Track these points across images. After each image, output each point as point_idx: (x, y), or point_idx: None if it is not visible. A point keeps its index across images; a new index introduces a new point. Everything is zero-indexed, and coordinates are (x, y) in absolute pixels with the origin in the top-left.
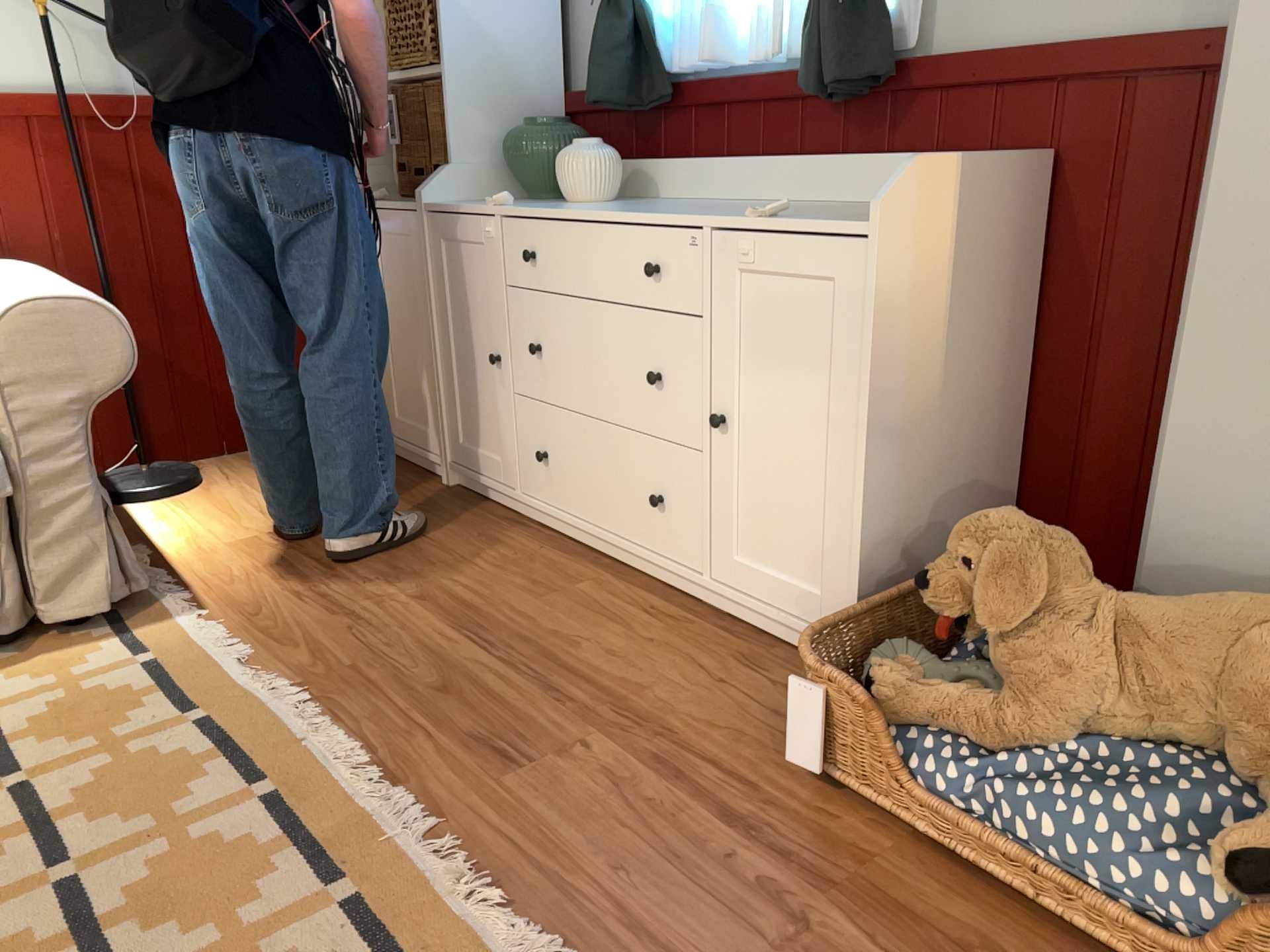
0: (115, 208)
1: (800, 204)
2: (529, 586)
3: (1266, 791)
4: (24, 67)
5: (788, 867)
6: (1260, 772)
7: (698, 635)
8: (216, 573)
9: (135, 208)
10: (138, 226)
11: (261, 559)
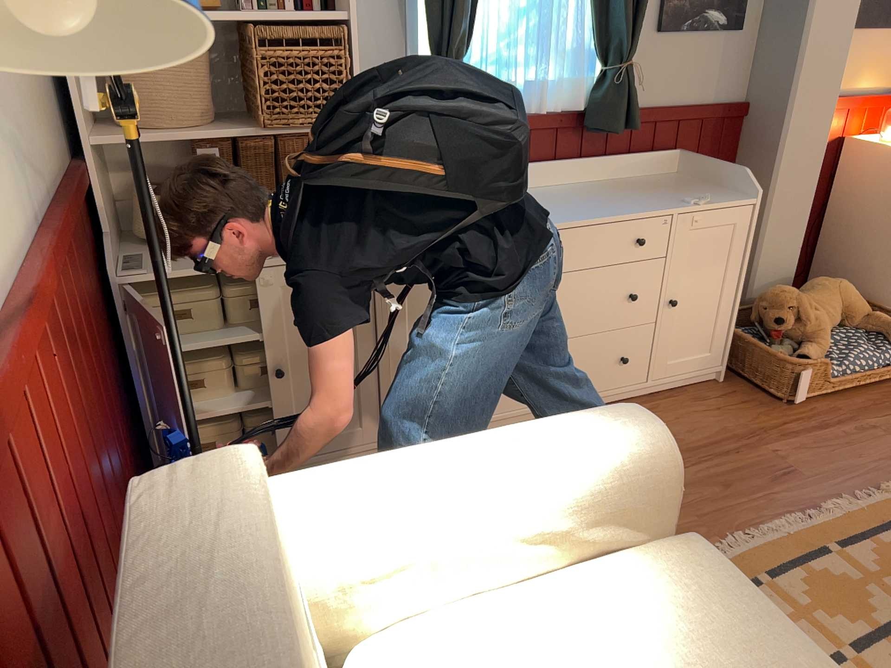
0: (75, 385)
1: (570, 184)
2: None
3: (861, 326)
4: None
5: (846, 423)
6: (854, 323)
7: (671, 405)
8: None
9: (77, 373)
10: (83, 395)
11: None
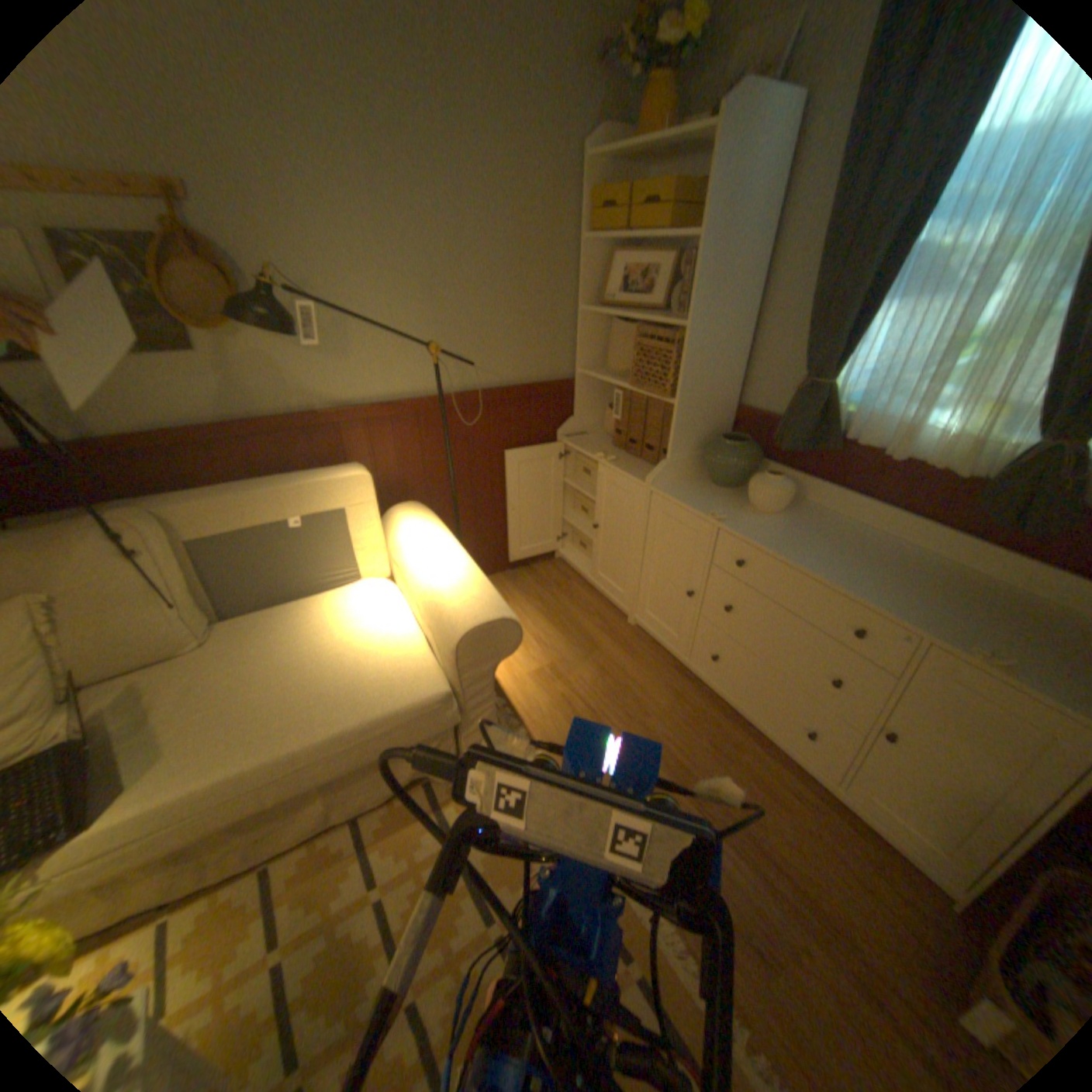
0: (456, 454)
1: (941, 557)
2: (715, 752)
3: None
4: (414, 379)
5: None
6: None
7: (837, 830)
8: (531, 705)
9: (465, 452)
10: (466, 462)
11: (551, 694)
